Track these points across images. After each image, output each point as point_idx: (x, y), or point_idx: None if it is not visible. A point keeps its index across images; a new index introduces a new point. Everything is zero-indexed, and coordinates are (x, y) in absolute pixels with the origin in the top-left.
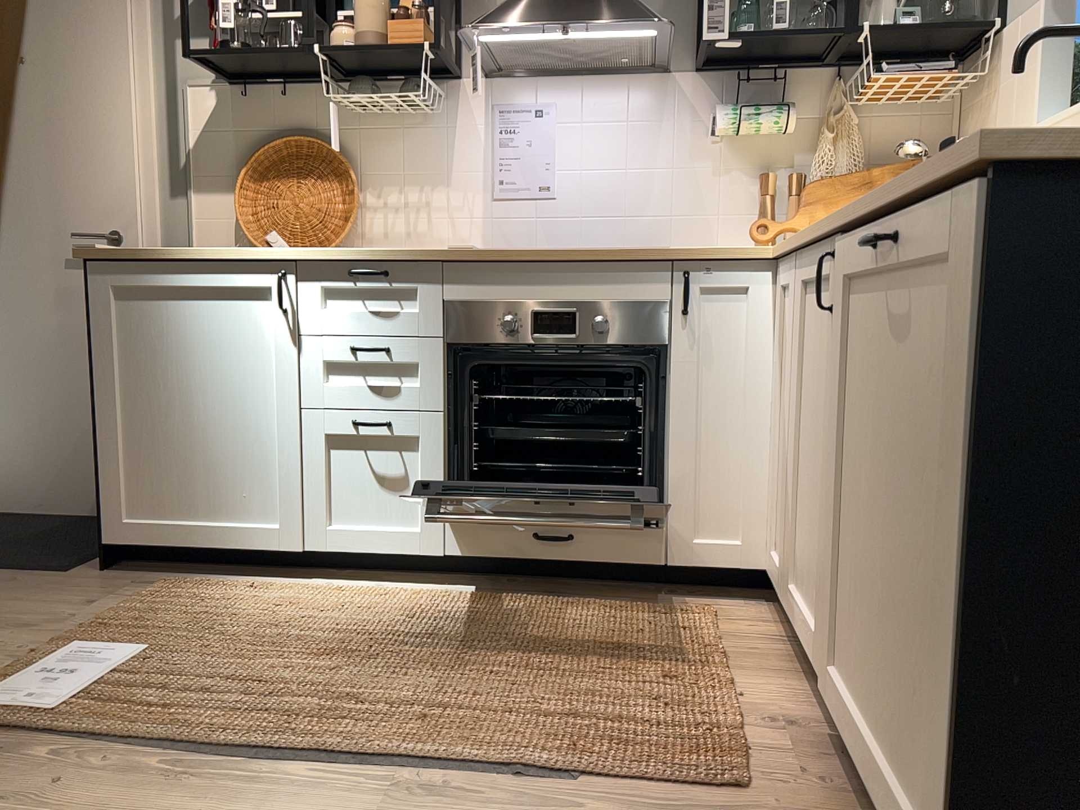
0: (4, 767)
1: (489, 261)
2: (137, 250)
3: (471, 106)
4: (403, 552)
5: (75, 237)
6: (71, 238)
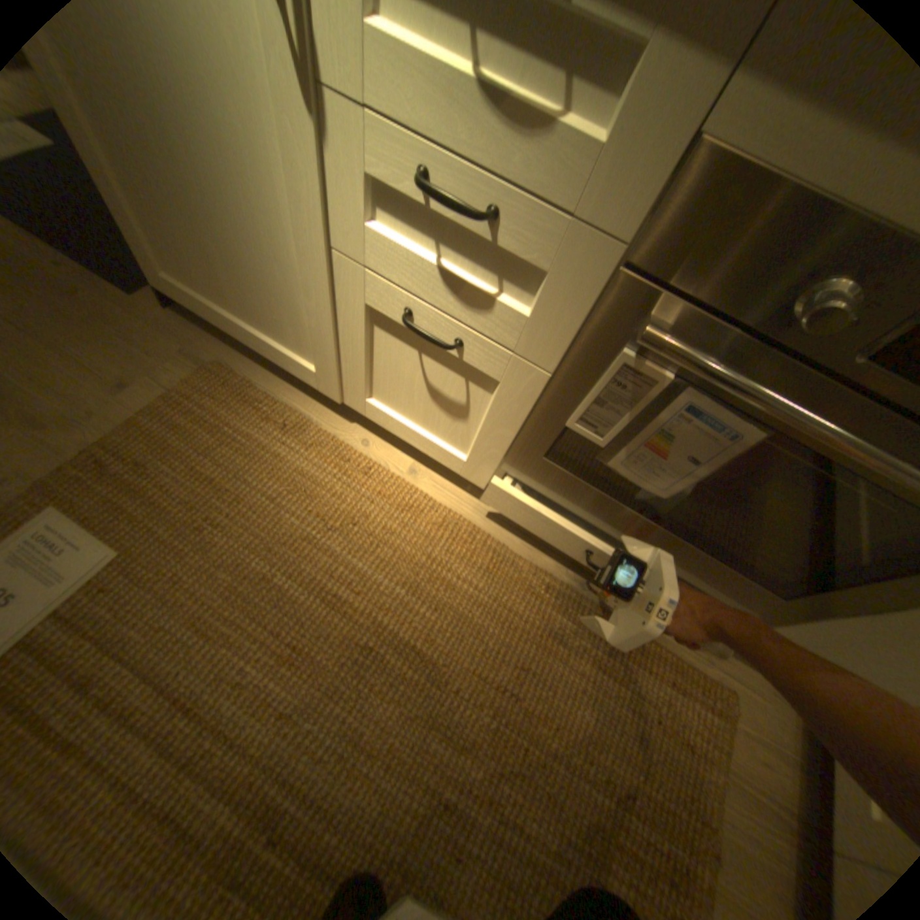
0: None
1: None
2: None
3: None
4: (445, 461)
5: None
6: None
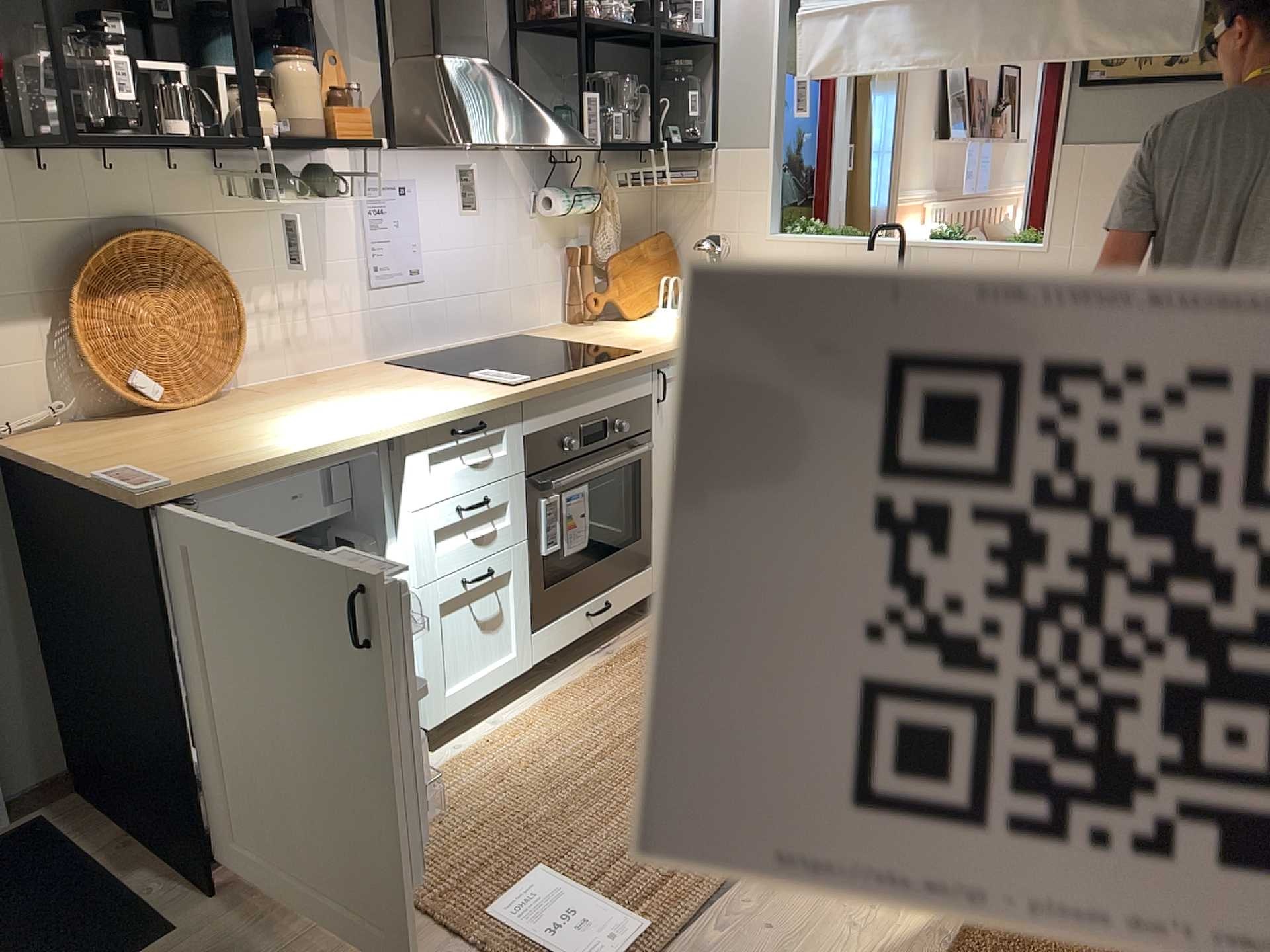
0: None
1: (554, 392)
2: (227, 470)
3: (341, 184)
4: (505, 681)
5: None
6: None
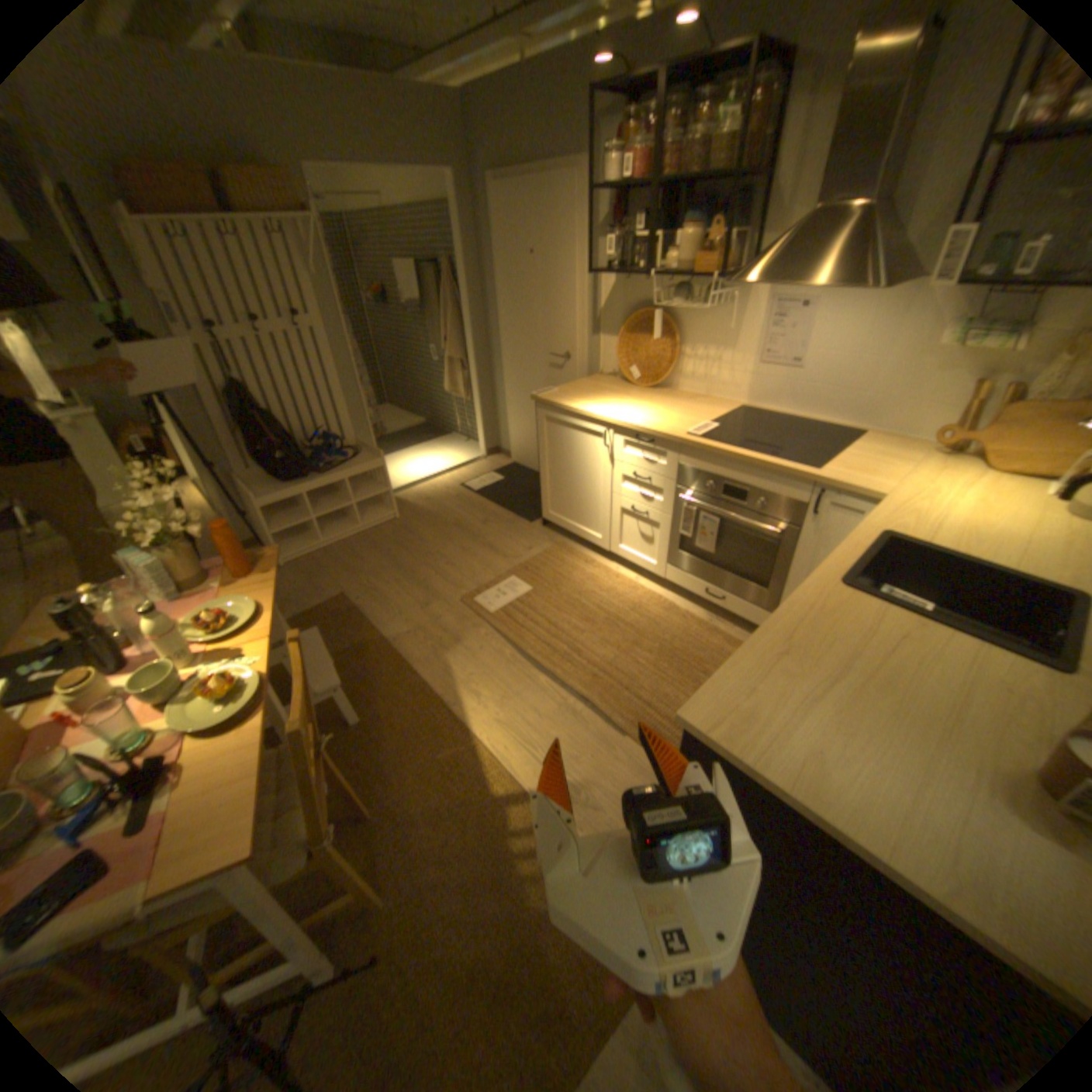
0: (473, 630)
1: (703, 450)
2: (552, 402)
3: (758, 295)
4: (647, 568)
5: (550, 356)
6: (549, 356)
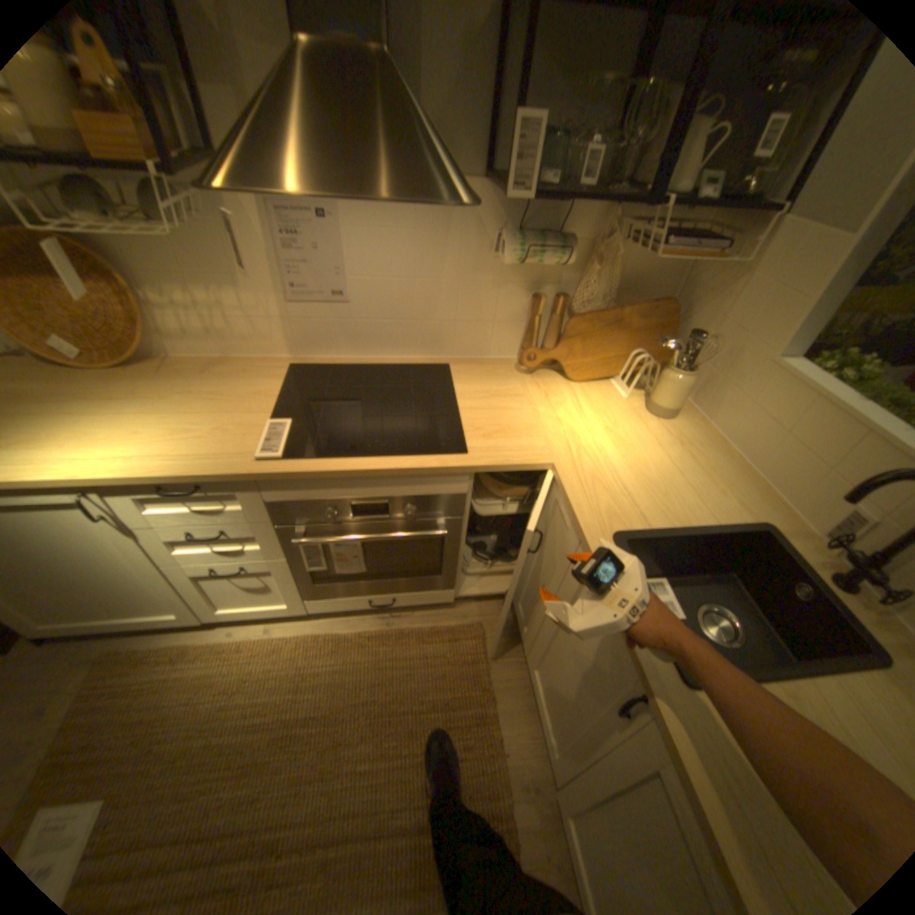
0: None
1: (302, 478)
2: None
3: (242, 199)
4: (277, 616)
5: None
6: None
